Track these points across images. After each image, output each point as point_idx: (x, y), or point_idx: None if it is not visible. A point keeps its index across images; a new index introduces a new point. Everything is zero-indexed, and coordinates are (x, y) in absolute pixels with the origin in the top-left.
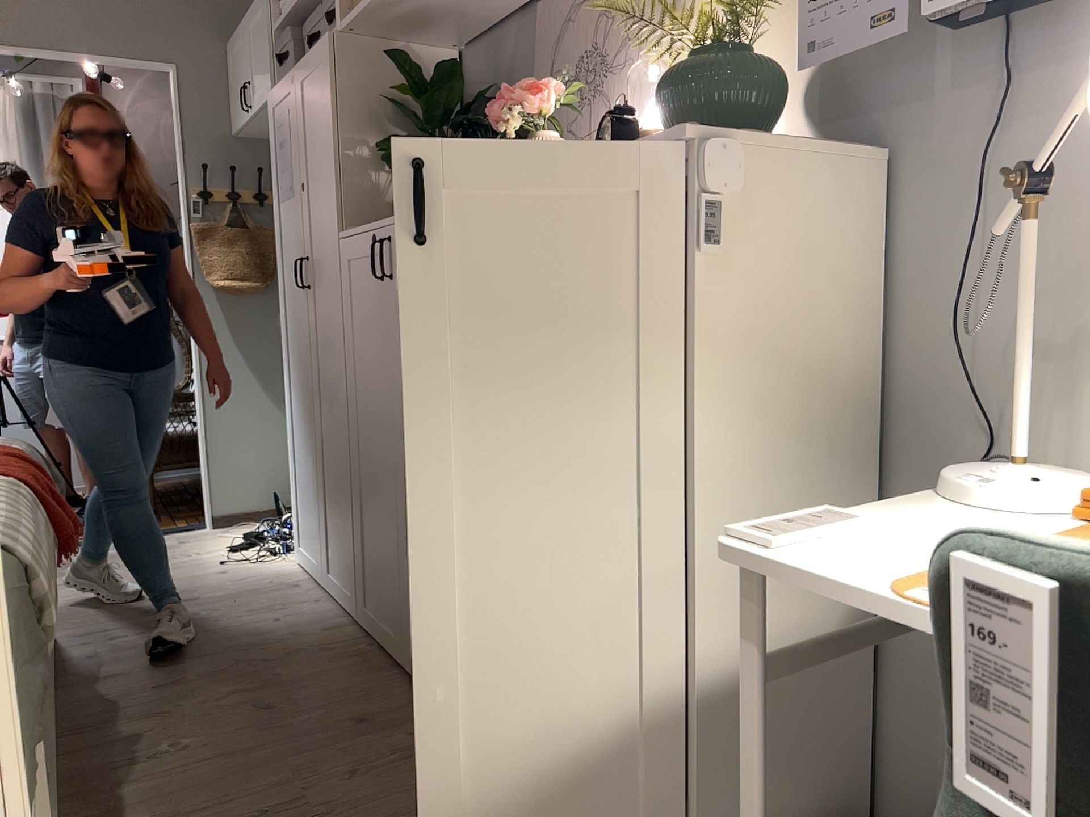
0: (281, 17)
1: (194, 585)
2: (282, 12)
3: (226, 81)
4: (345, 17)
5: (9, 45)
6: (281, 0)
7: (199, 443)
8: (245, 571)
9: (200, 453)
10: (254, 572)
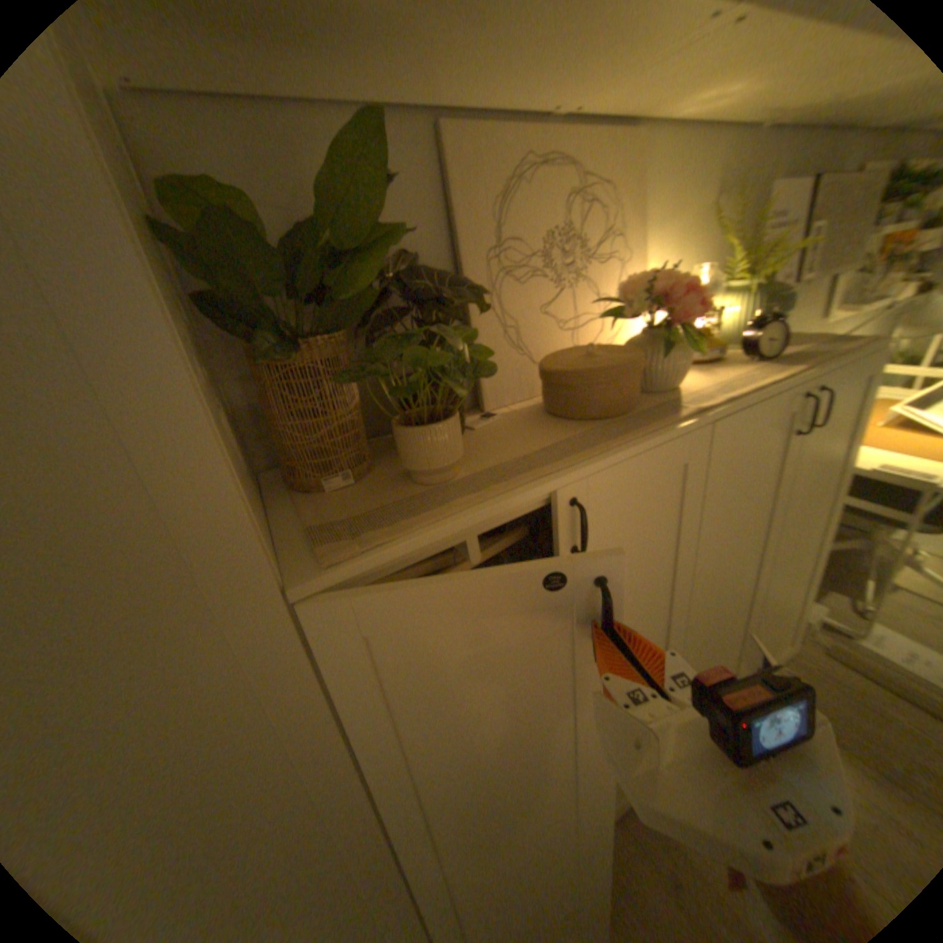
0: None
1: None
2: None
3: None
4: None
5: None
6: None
7: None
8: None
9: None
10: None
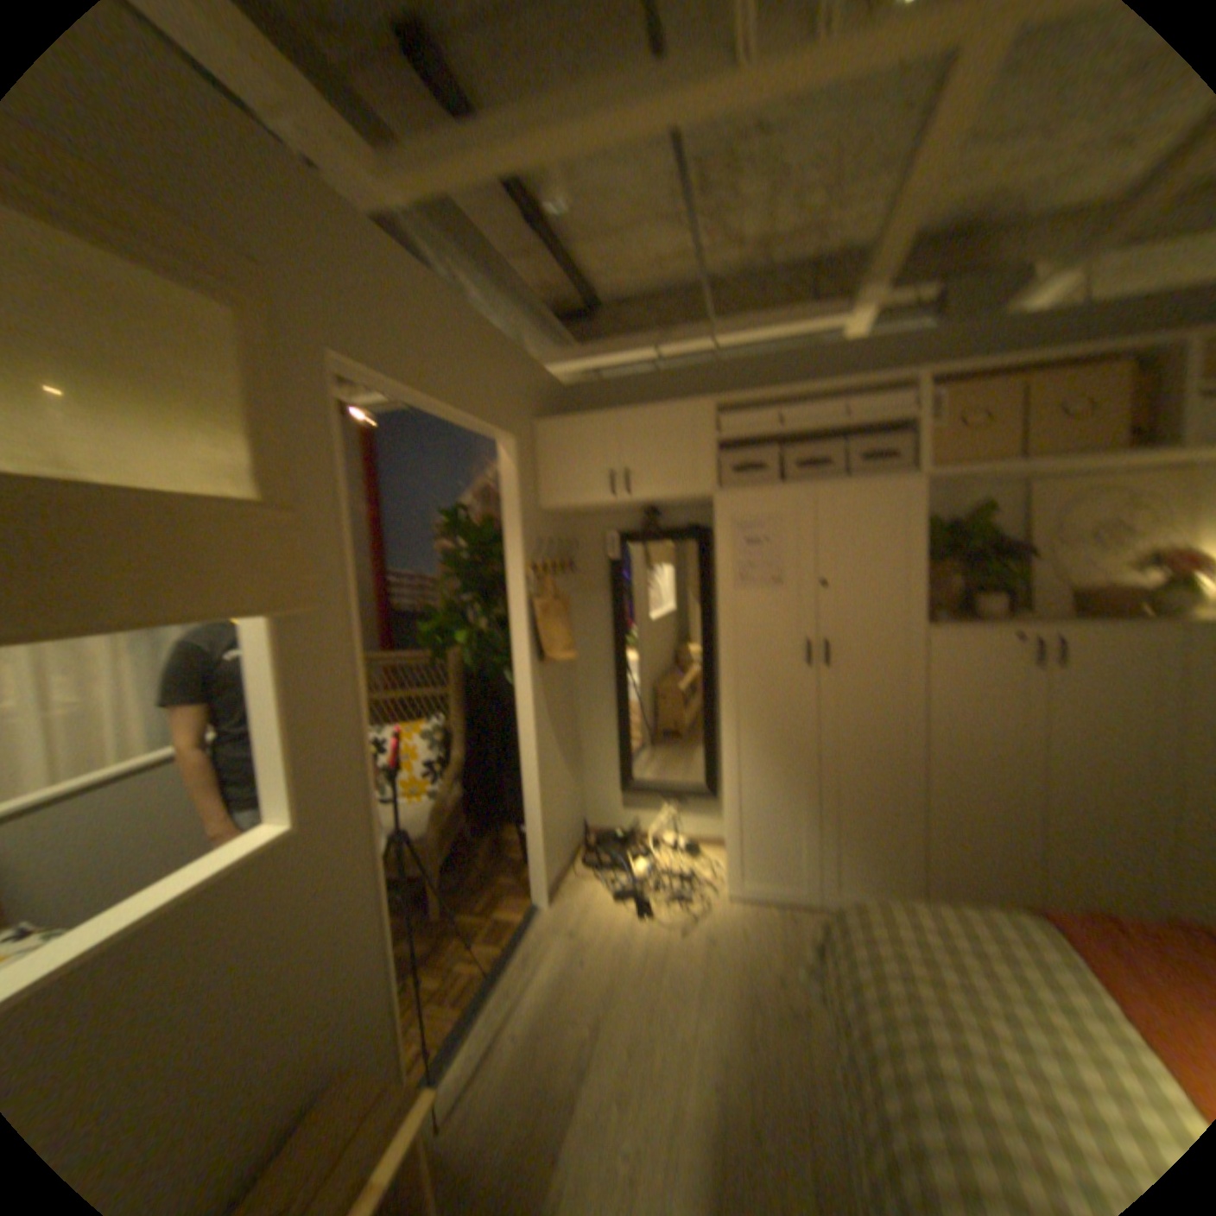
0: (743, 434)
1: (734, 967)
2: (719, 426)
3: (533, 457)
4: (941, 470)
5: (422, 397)
6: (716, 415)
7: (526, 824)
8: (720, 929)
9: (527, 834)
10: (730, 926)
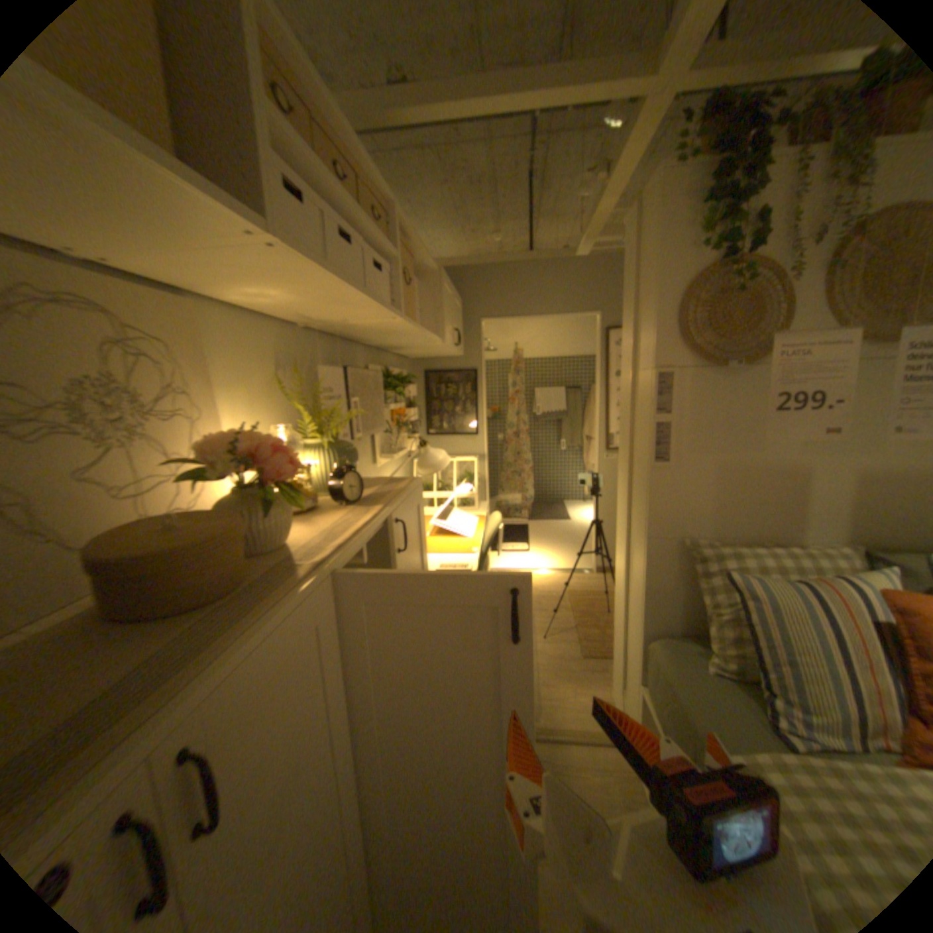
0: None
1: None
2: None
3: None
4: None
5: None
6: None
7: None
8: None
9: None
10: None
